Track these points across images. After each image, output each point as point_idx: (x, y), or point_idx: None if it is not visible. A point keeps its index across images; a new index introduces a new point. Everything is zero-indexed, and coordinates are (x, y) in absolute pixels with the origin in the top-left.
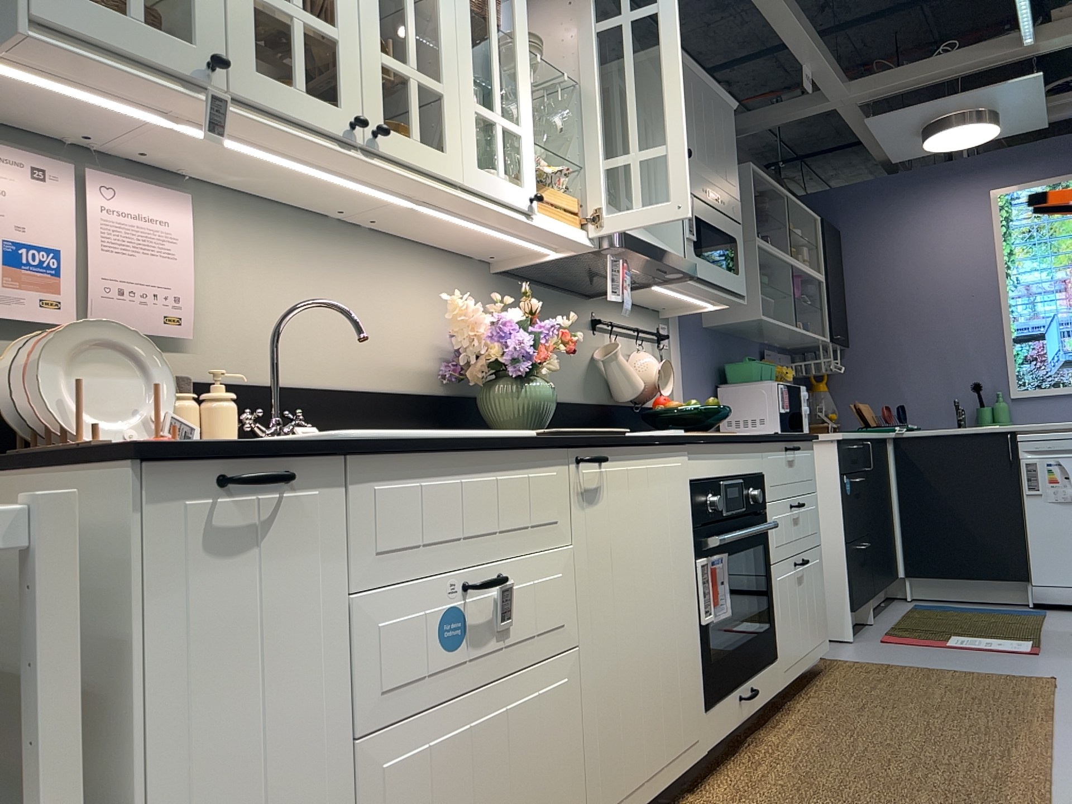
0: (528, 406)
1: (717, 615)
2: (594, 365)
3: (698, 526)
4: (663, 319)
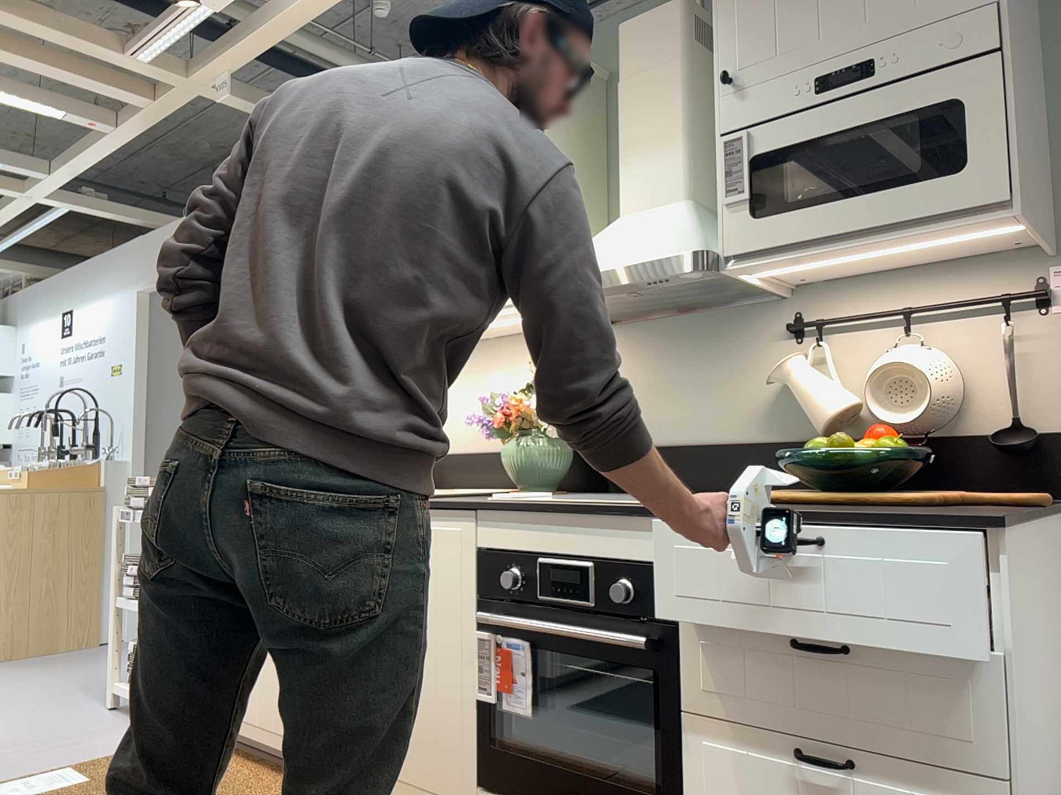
0: (509, 464)
1: (507, 703)
2: (790, 387)
3: (486, 598)
4: (1057, 256)
